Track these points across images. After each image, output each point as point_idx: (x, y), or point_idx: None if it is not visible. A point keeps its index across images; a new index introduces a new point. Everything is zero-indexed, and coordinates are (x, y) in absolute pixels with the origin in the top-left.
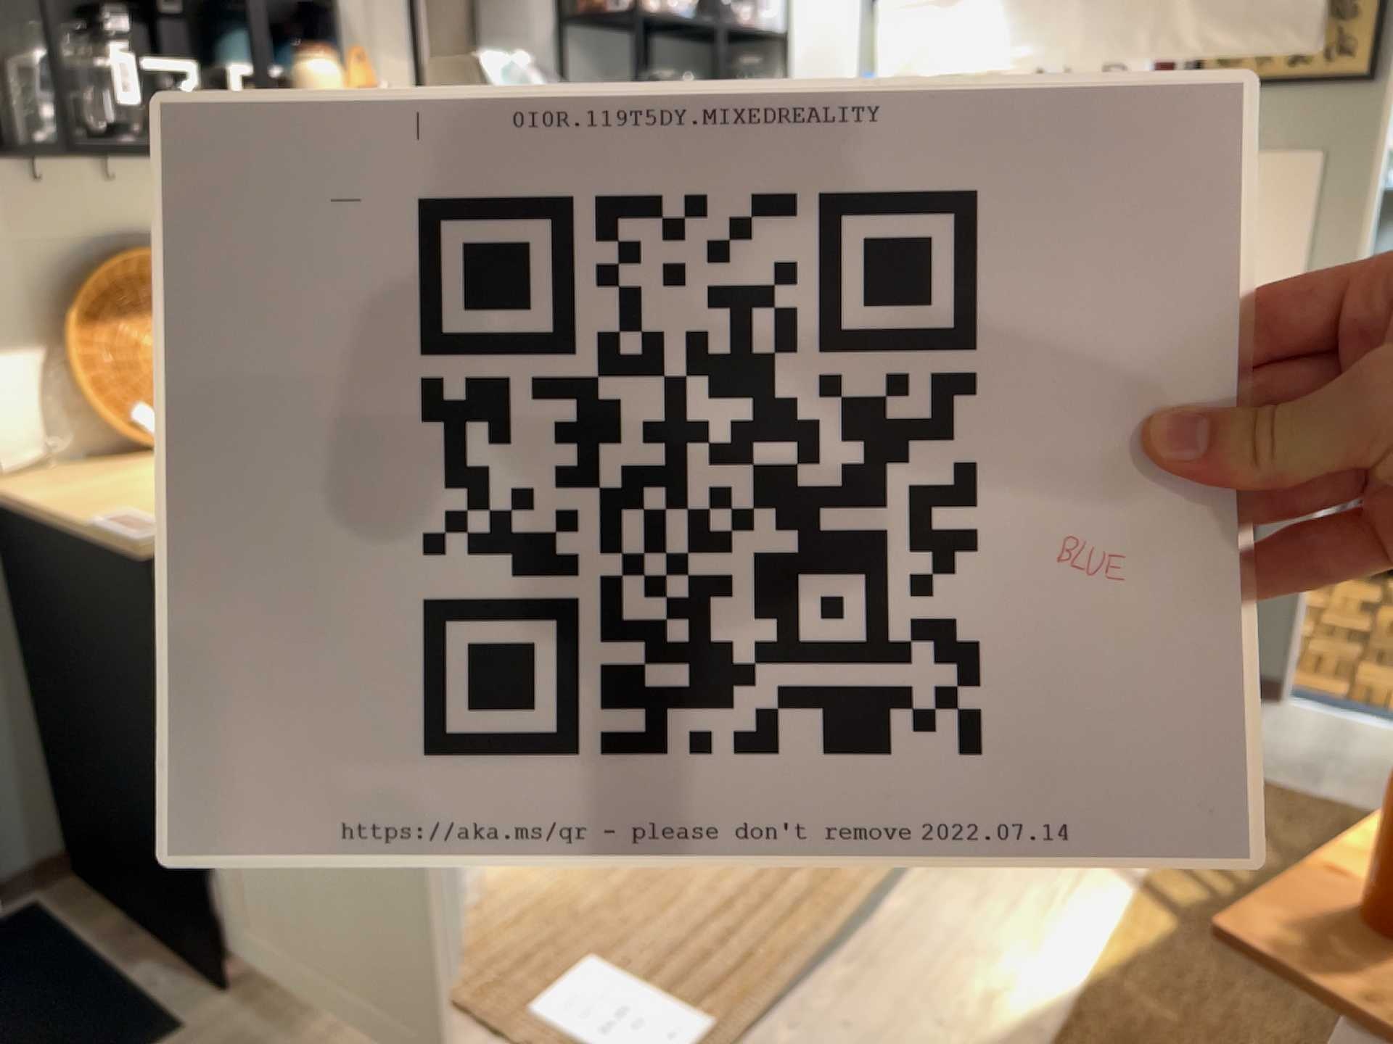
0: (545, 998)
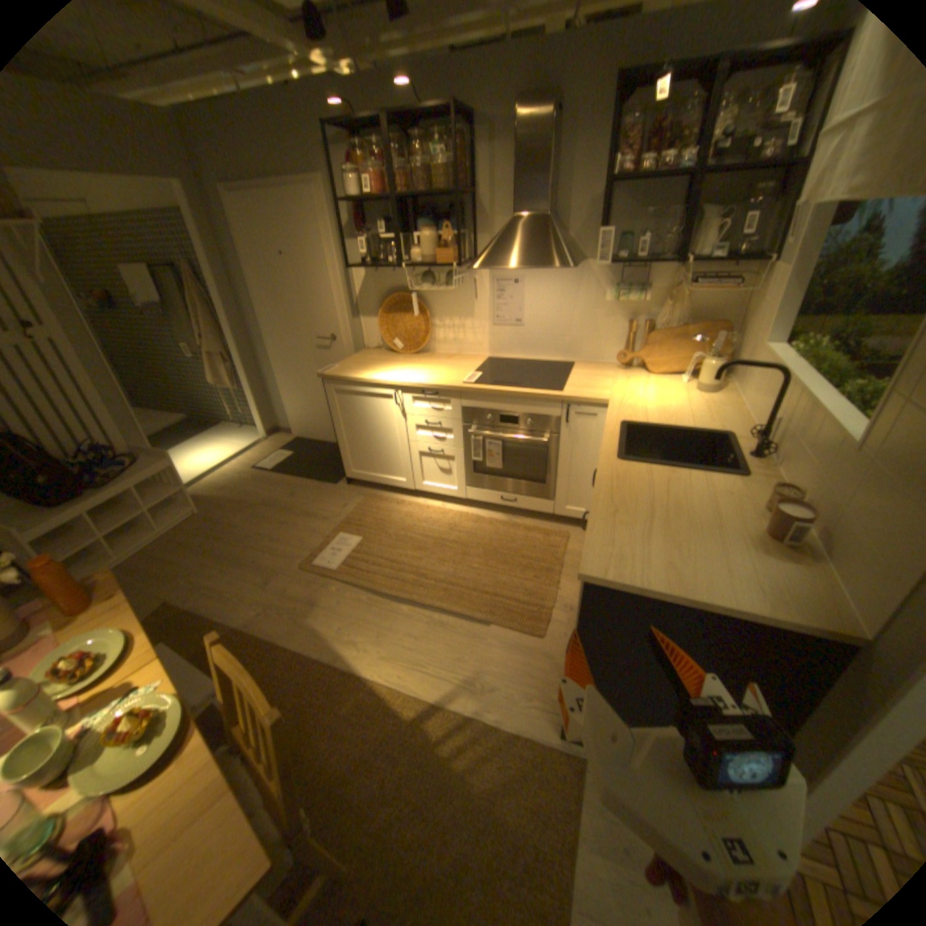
0: (345, 534)
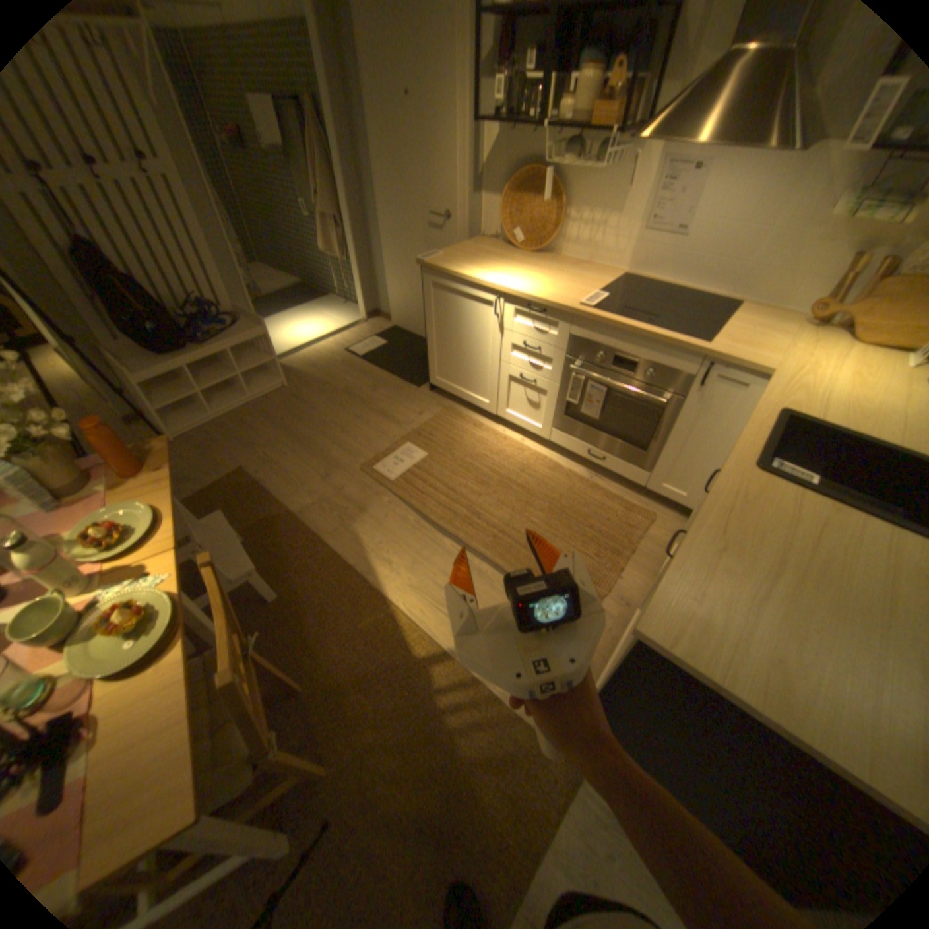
0: (412, 445)
